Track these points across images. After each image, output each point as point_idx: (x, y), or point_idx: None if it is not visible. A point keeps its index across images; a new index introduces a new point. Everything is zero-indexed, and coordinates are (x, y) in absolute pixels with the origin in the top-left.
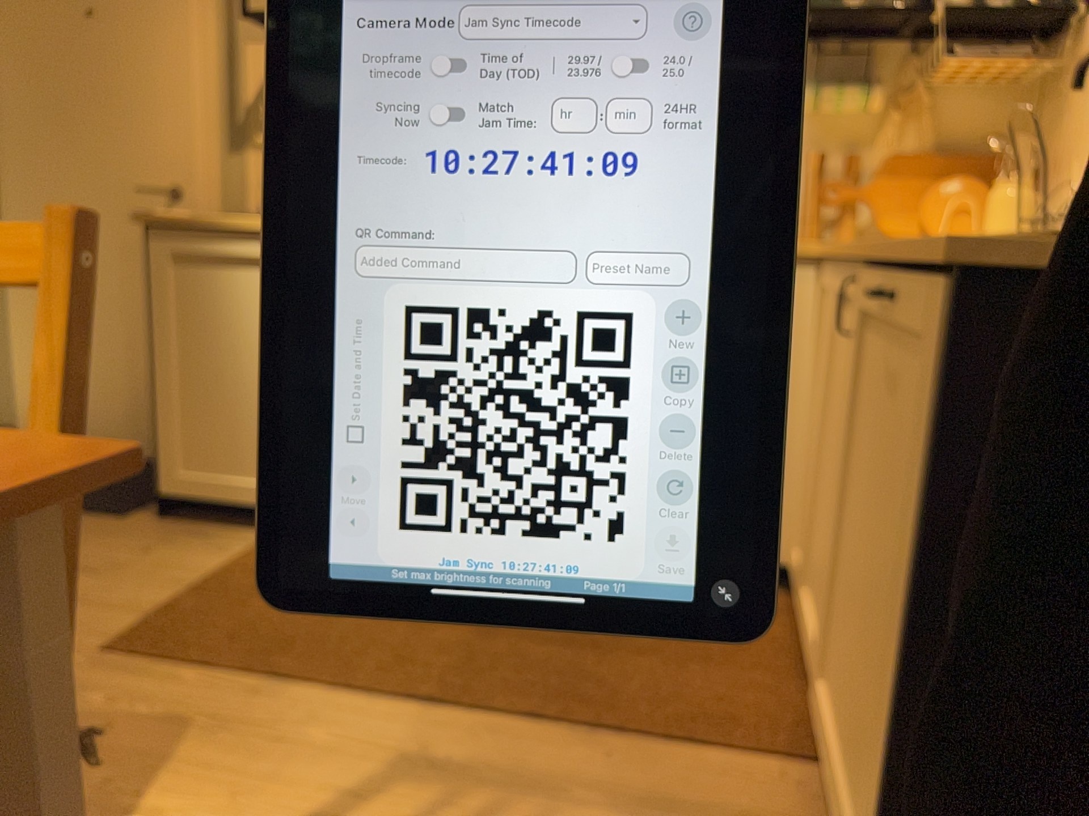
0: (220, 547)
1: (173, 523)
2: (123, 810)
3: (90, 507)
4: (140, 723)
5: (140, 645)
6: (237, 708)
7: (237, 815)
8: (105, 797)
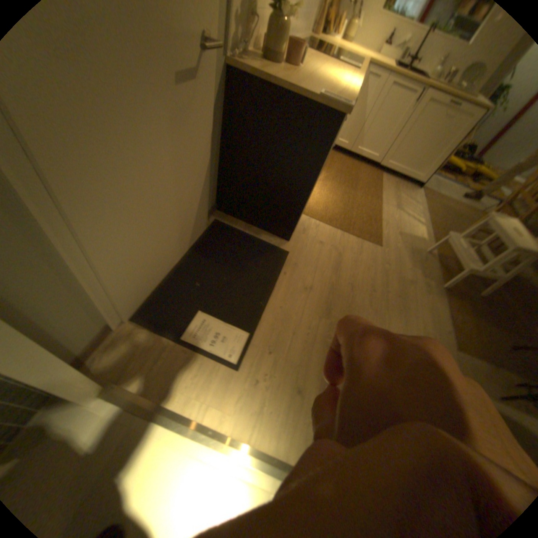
0: (318, 224)
1: (292, 237)
2: (421, 238)
3: (277, 263)
4: (401, 237)
5: (379, 238)
6: (393, 224)
7: (416, 225)
8: (420, 240)
